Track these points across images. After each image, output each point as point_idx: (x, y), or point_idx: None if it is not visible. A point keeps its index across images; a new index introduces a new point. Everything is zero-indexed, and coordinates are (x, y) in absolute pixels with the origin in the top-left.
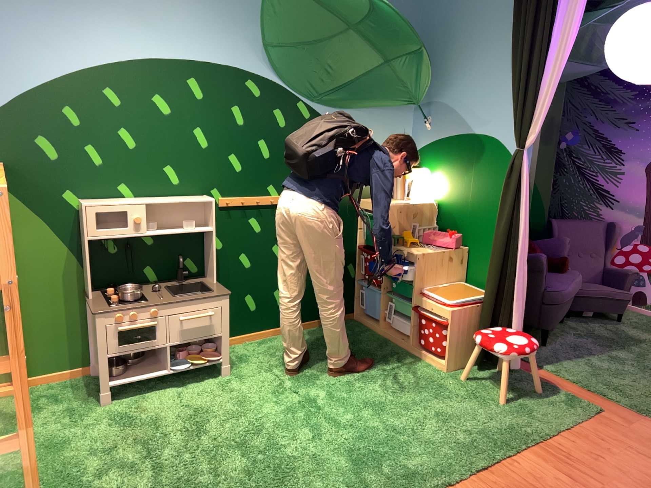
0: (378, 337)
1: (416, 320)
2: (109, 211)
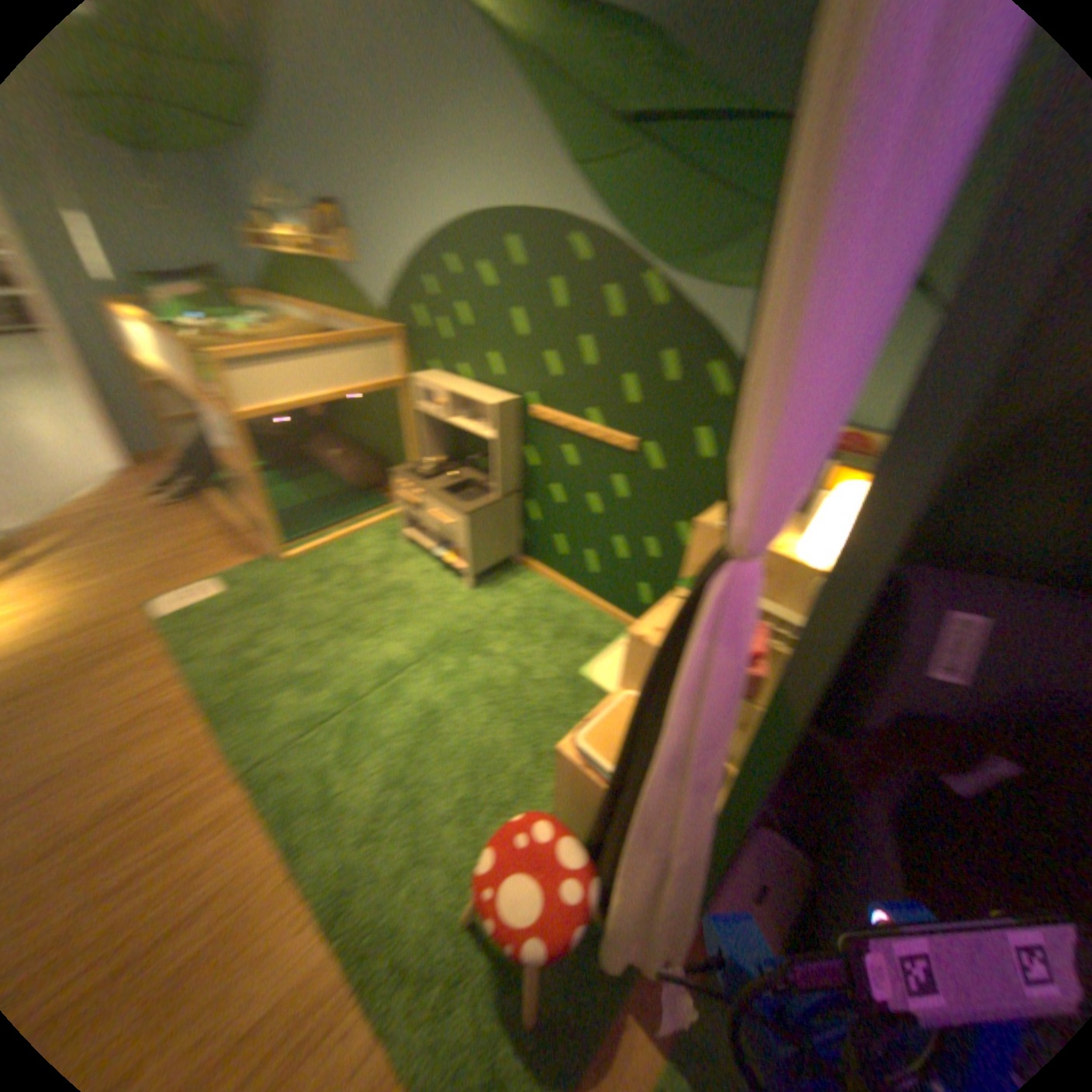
0: None
1: None
2: (419, 388)
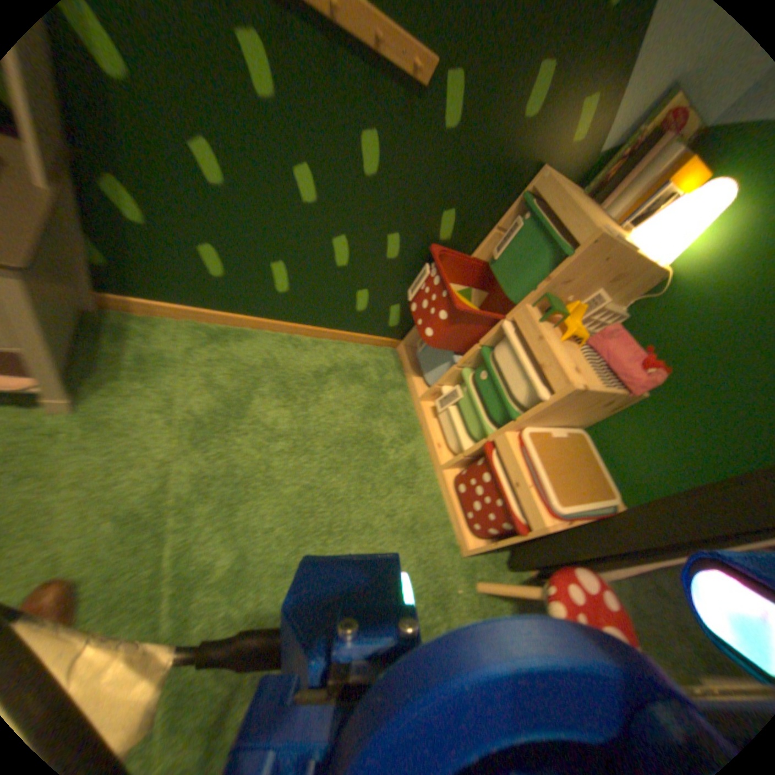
0: (408, 414)
1: (477, 452)
2: None
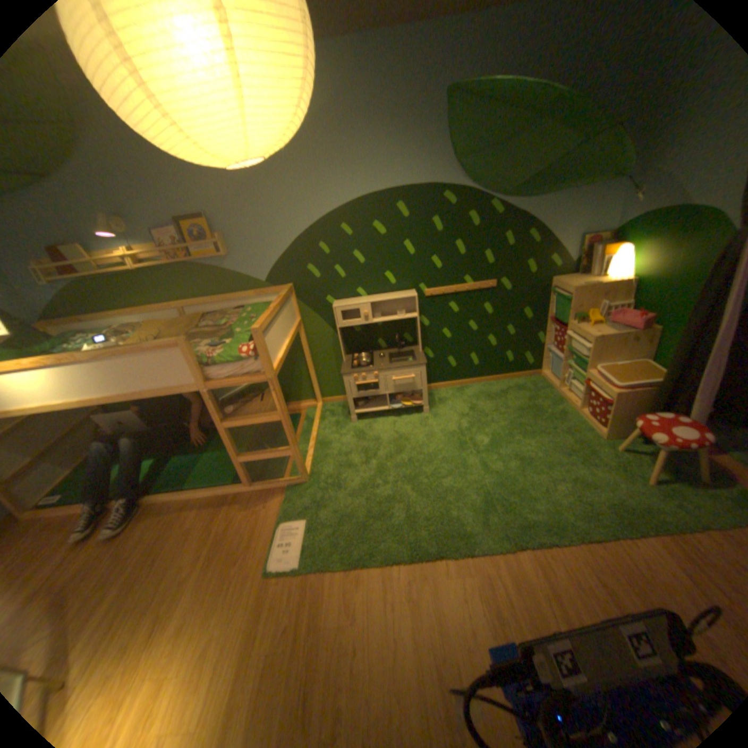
0: (556, 398)
1: (590, 392)
2: (345, 310)
